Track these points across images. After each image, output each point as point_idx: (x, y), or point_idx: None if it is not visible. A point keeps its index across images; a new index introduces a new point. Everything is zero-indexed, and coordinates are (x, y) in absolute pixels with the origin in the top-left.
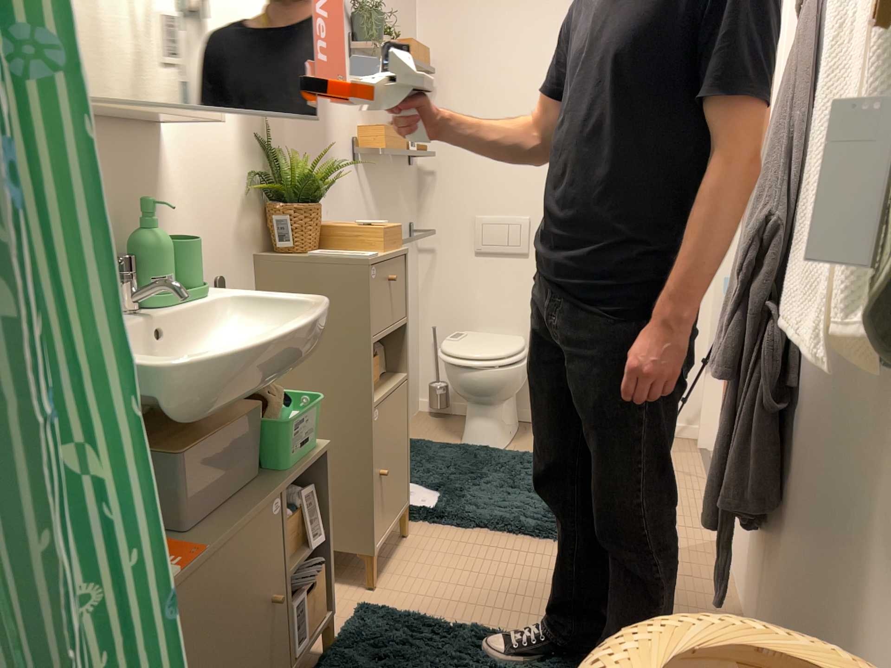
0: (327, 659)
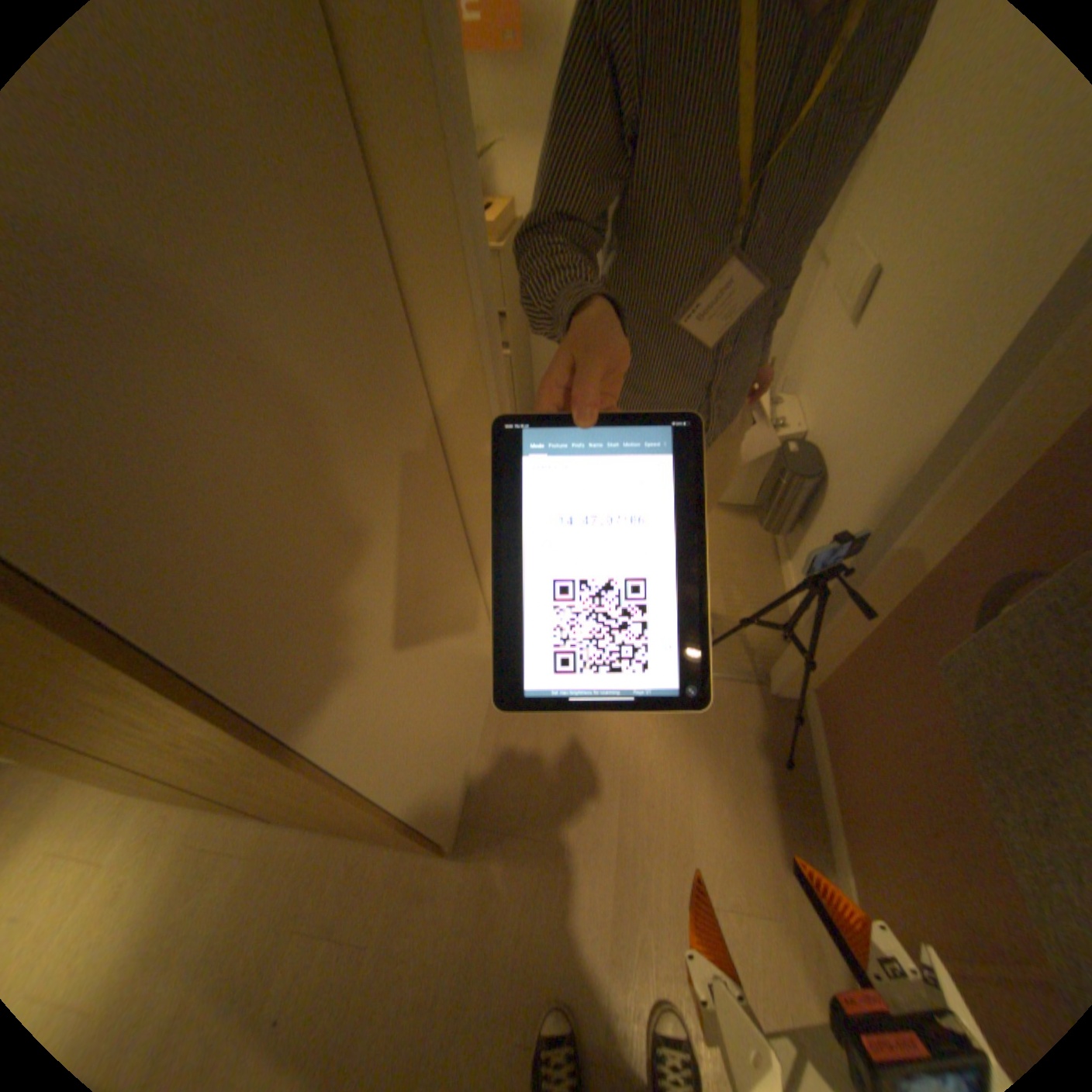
0: None
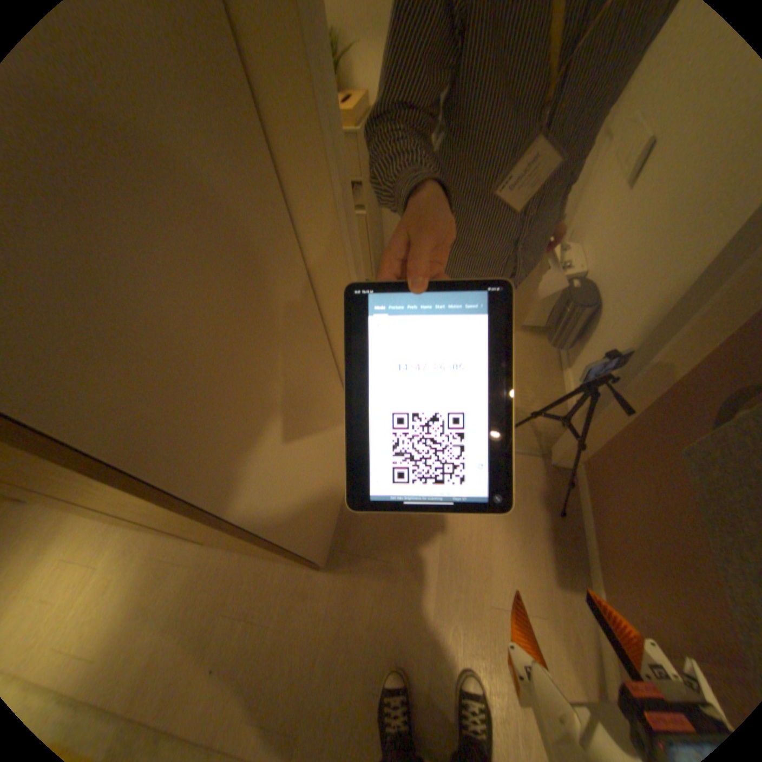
0: None
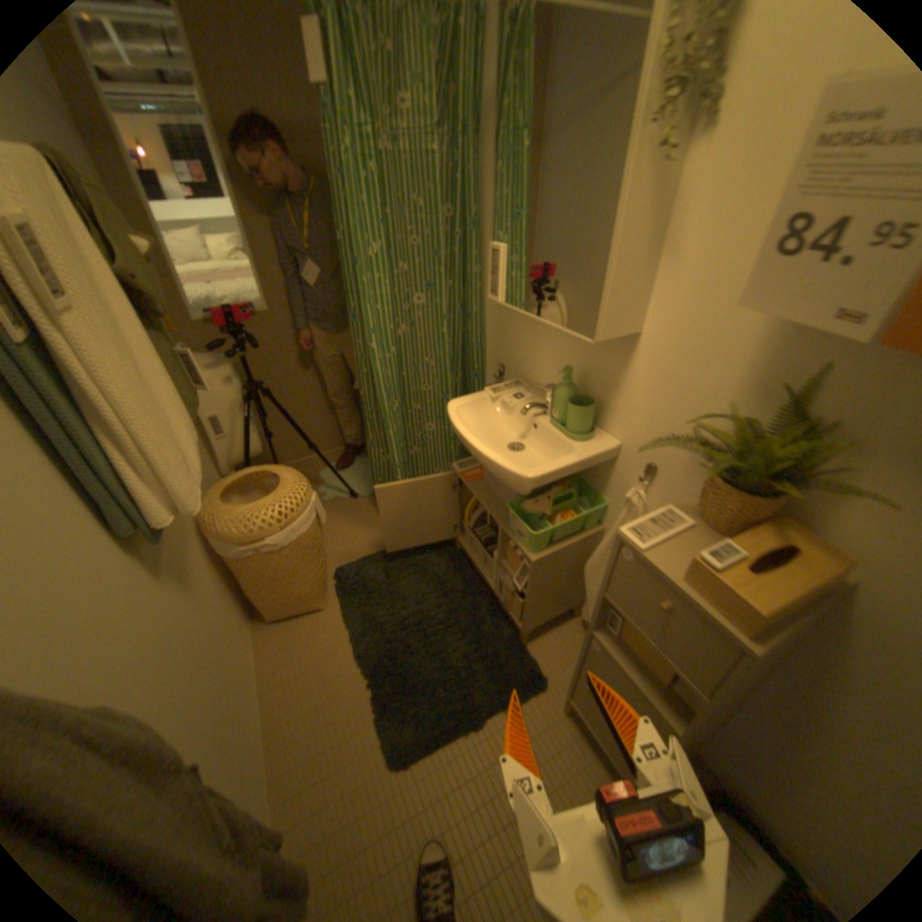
0: (512, 631)
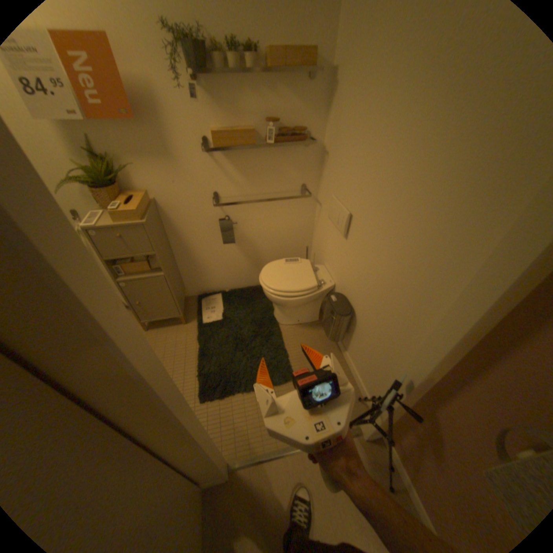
0: None
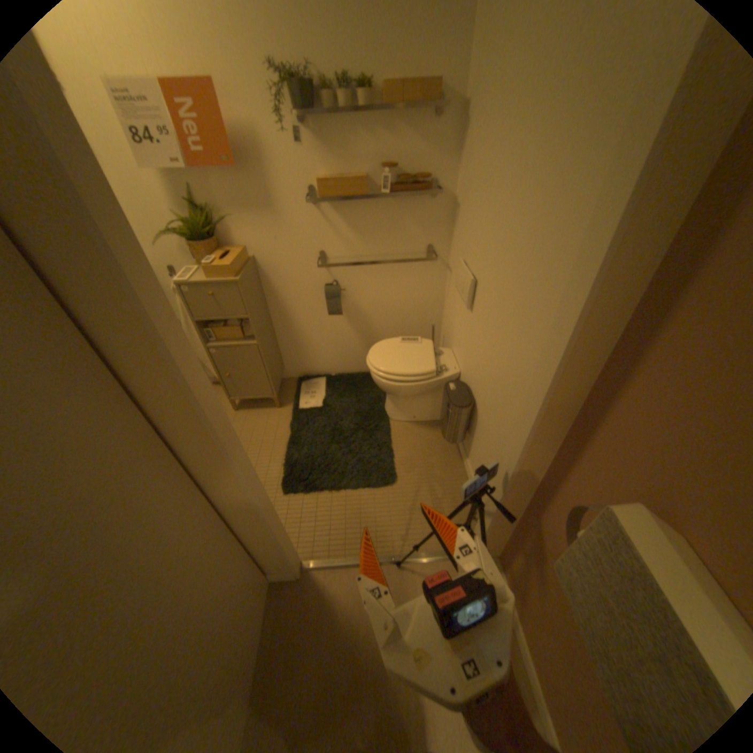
0: None
